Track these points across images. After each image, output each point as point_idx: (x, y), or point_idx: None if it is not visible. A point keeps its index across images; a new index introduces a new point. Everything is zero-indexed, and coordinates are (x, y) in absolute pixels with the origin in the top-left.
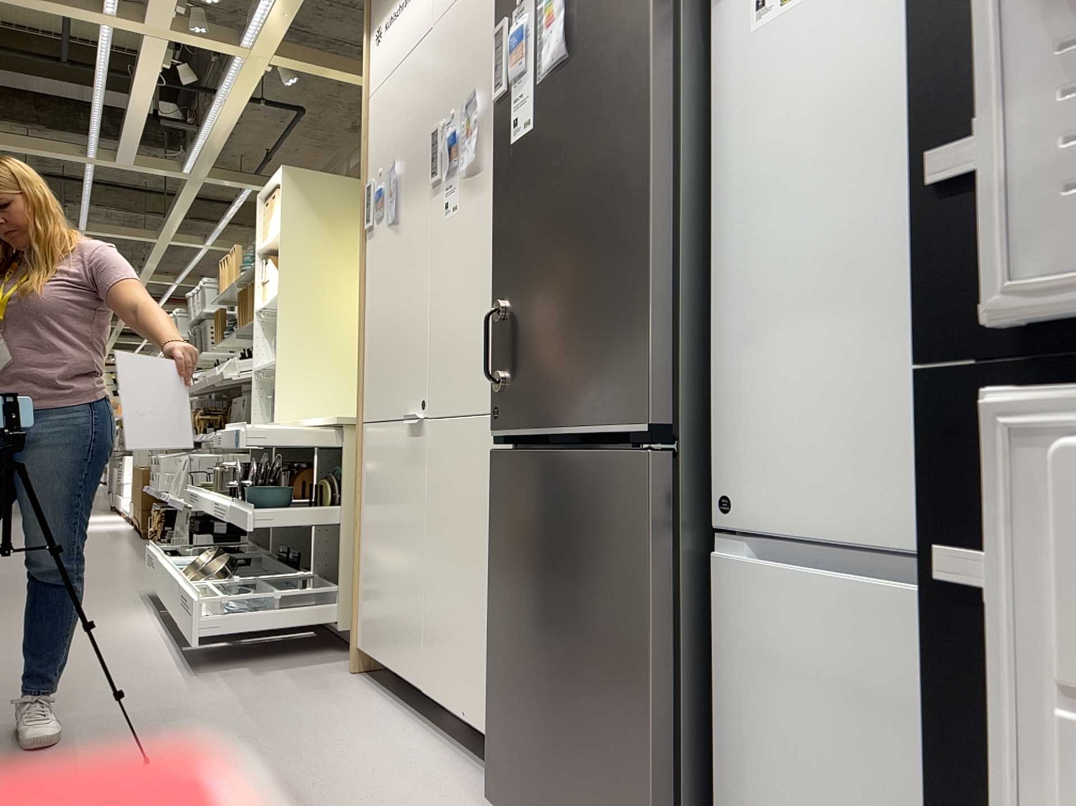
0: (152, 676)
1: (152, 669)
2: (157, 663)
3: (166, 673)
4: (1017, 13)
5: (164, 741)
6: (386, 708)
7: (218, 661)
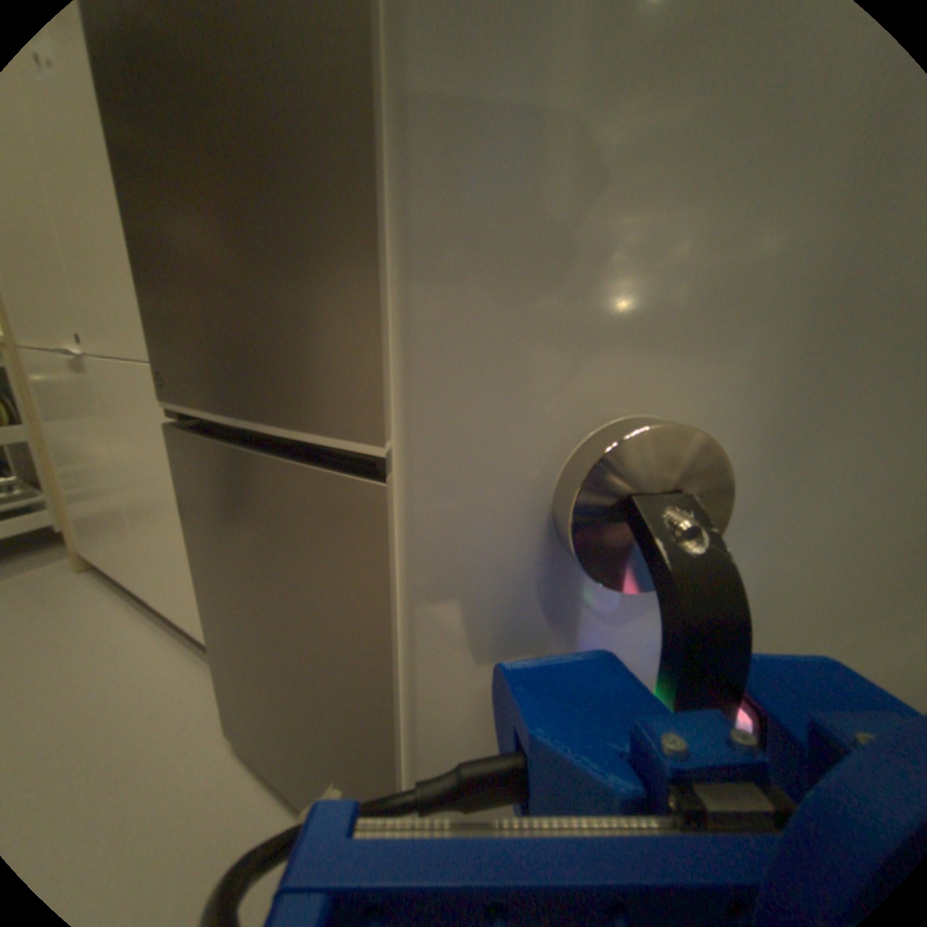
0: None
1: None
2: None
3: None
4: None
5: None
6: (113, 612)
7: None
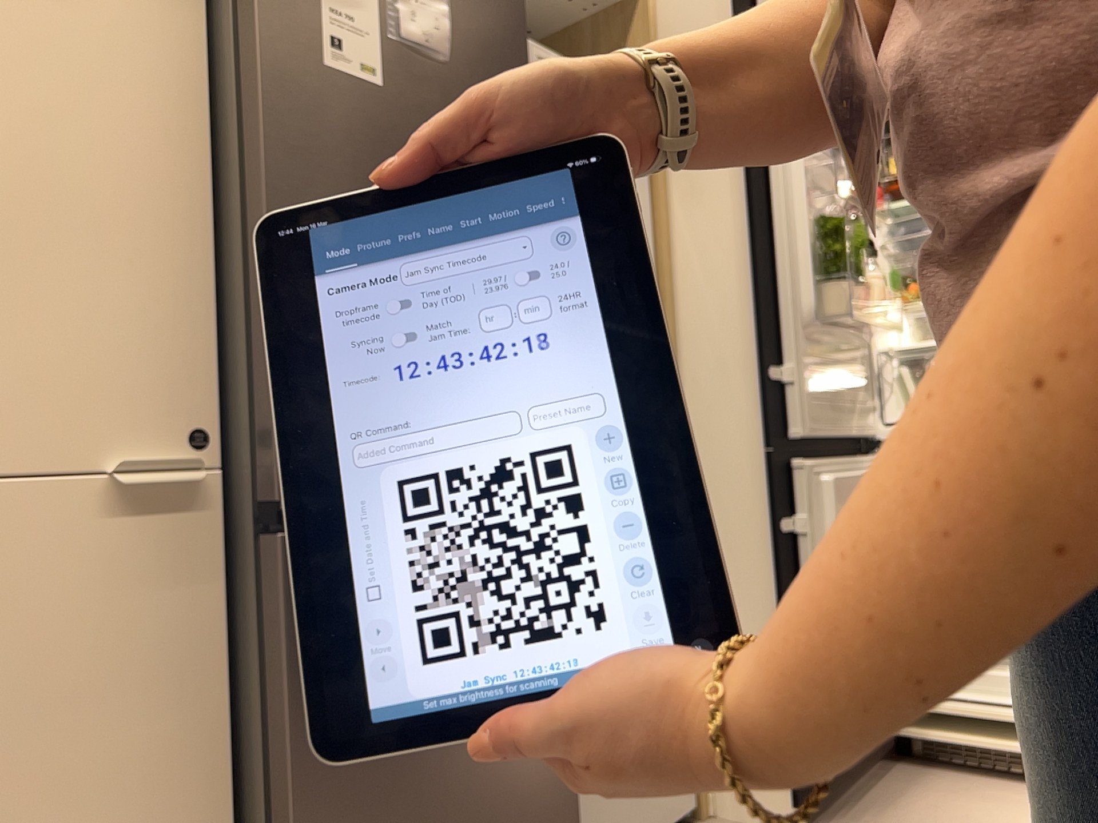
0: None
1: None
2: None
3: None
4: (798, 333)
5: None
6: None
7: None
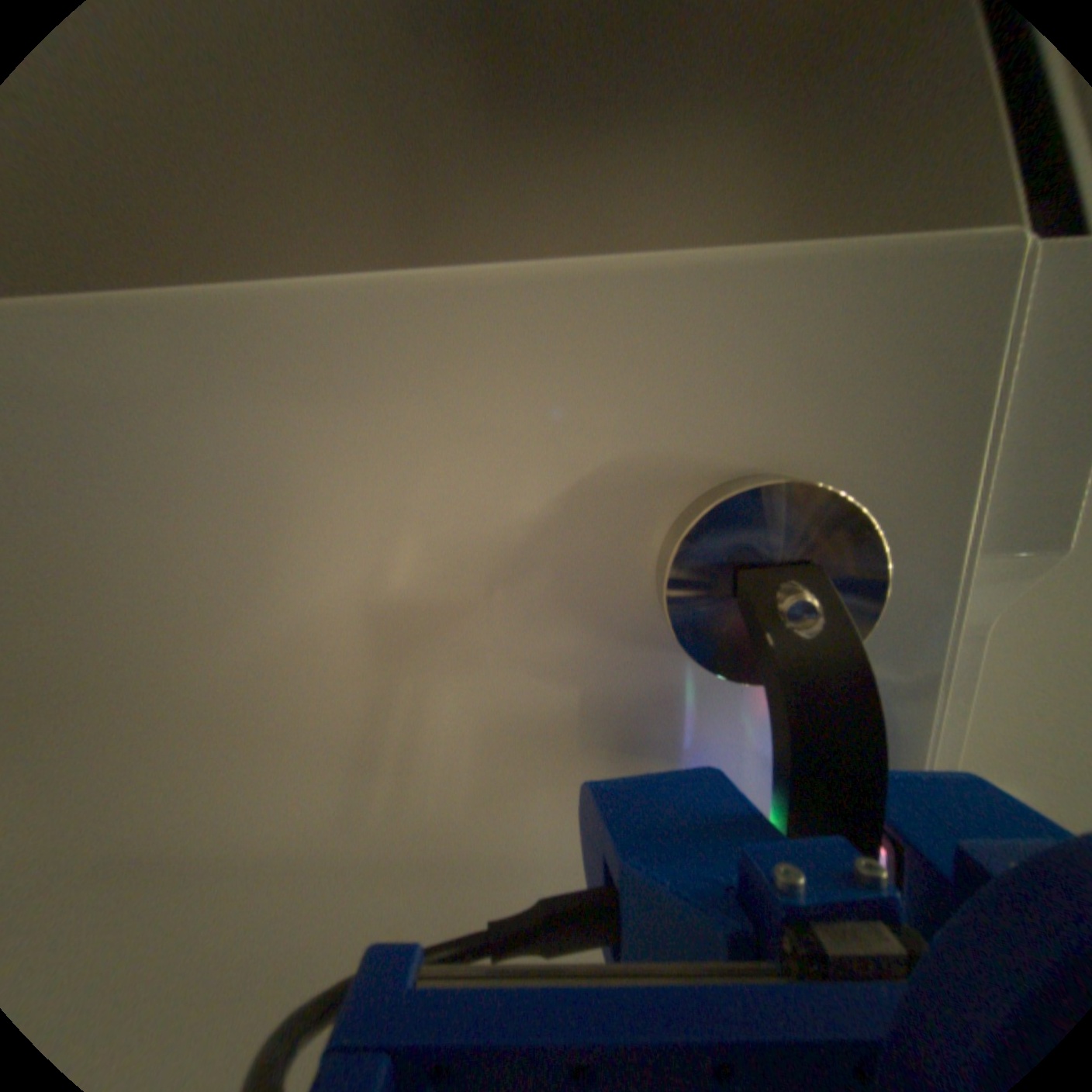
0: None
1: None
2: None
3: None
4: None
5: None
6: None
7: None
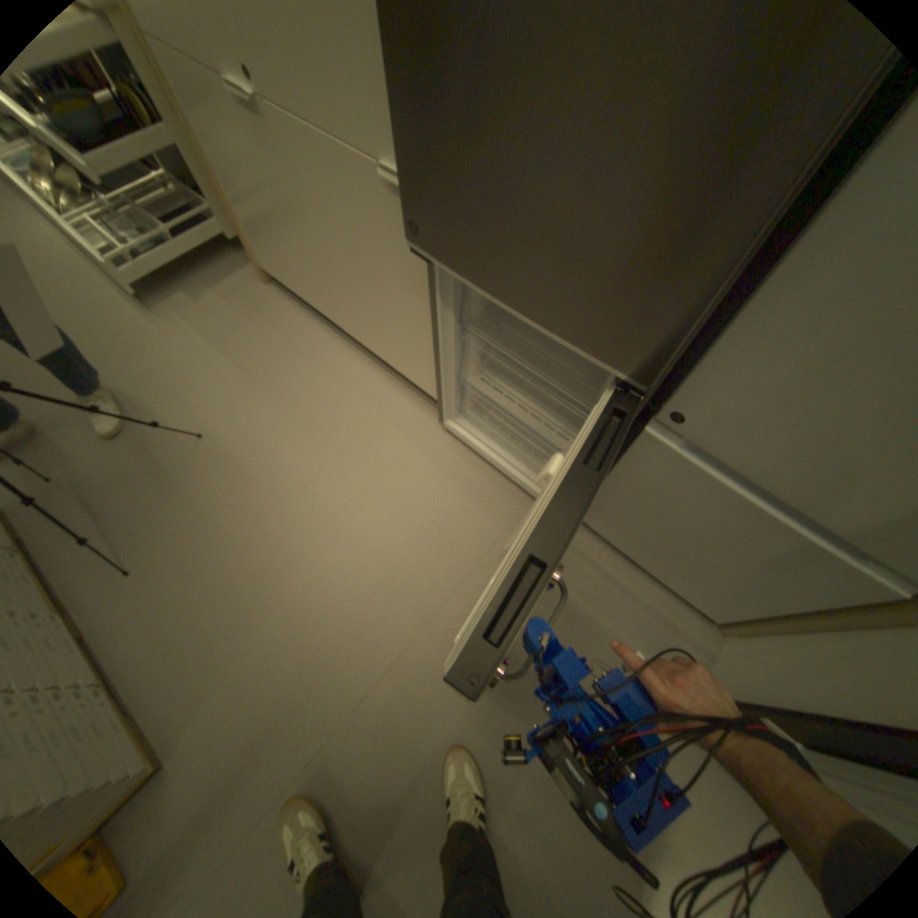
0: (116, 321)
1: (106, 309)
2: (104, 299)
3: (123, 313)
4: None
5: (189, 403)
6: (313, 326)
7: (150, 285)
